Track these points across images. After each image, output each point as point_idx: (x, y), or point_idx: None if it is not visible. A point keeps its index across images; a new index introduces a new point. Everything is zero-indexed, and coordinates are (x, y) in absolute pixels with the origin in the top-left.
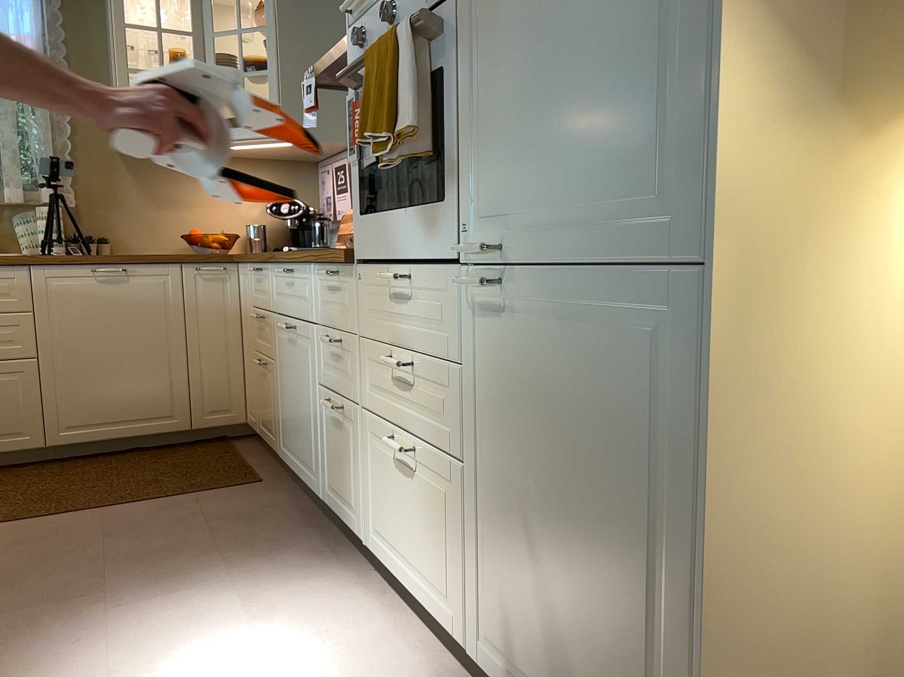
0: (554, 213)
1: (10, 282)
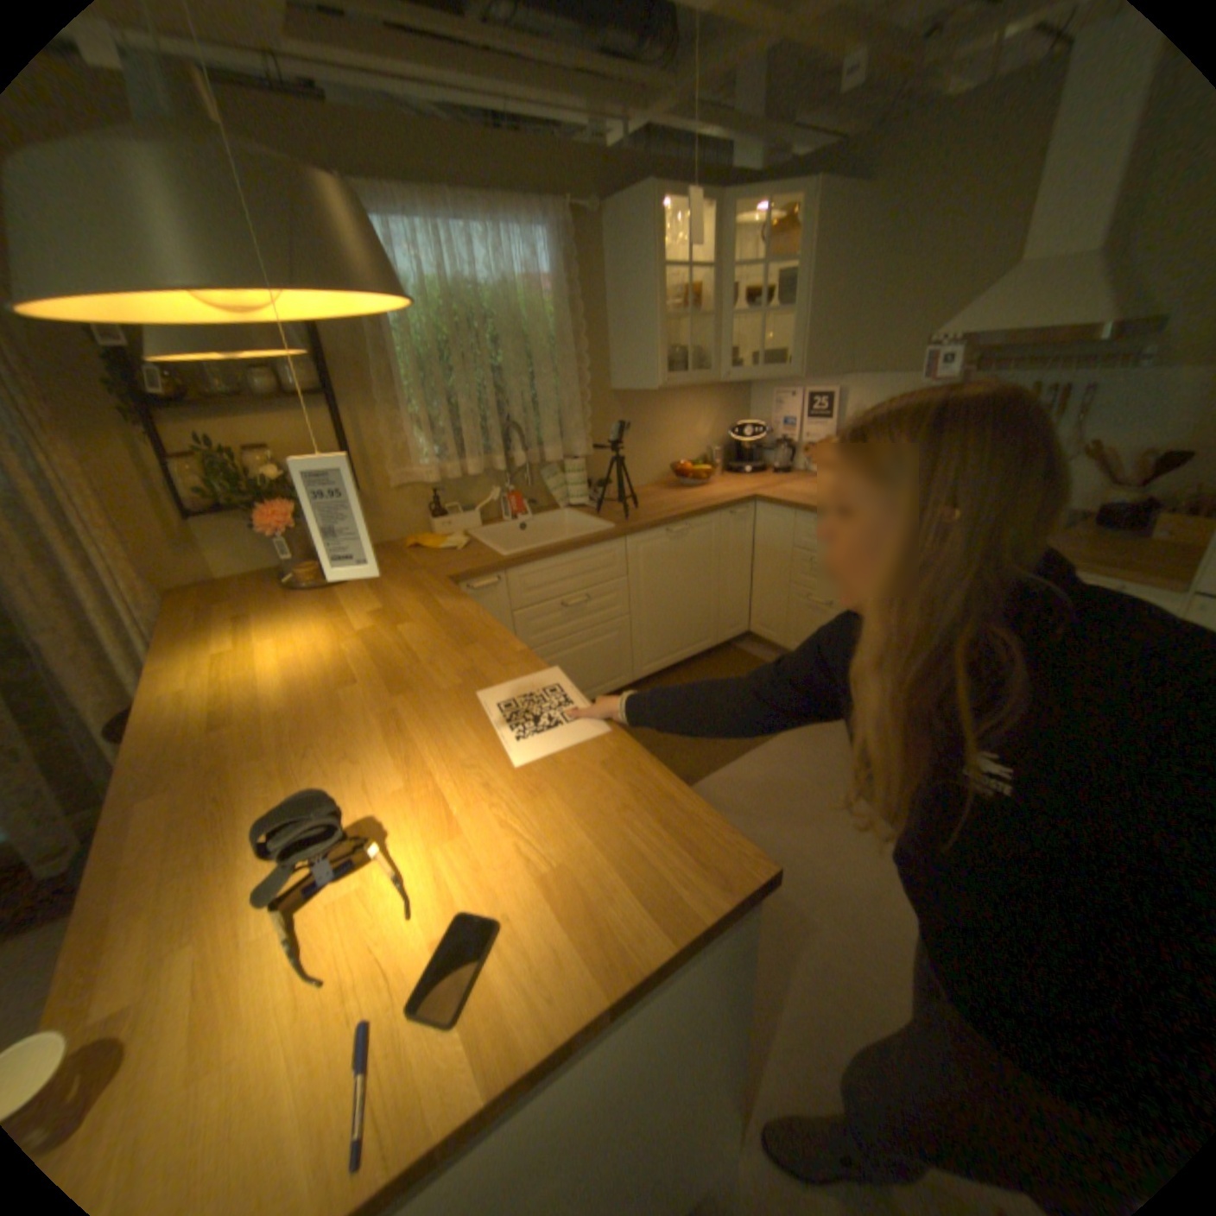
0: None
1: (612, 556)
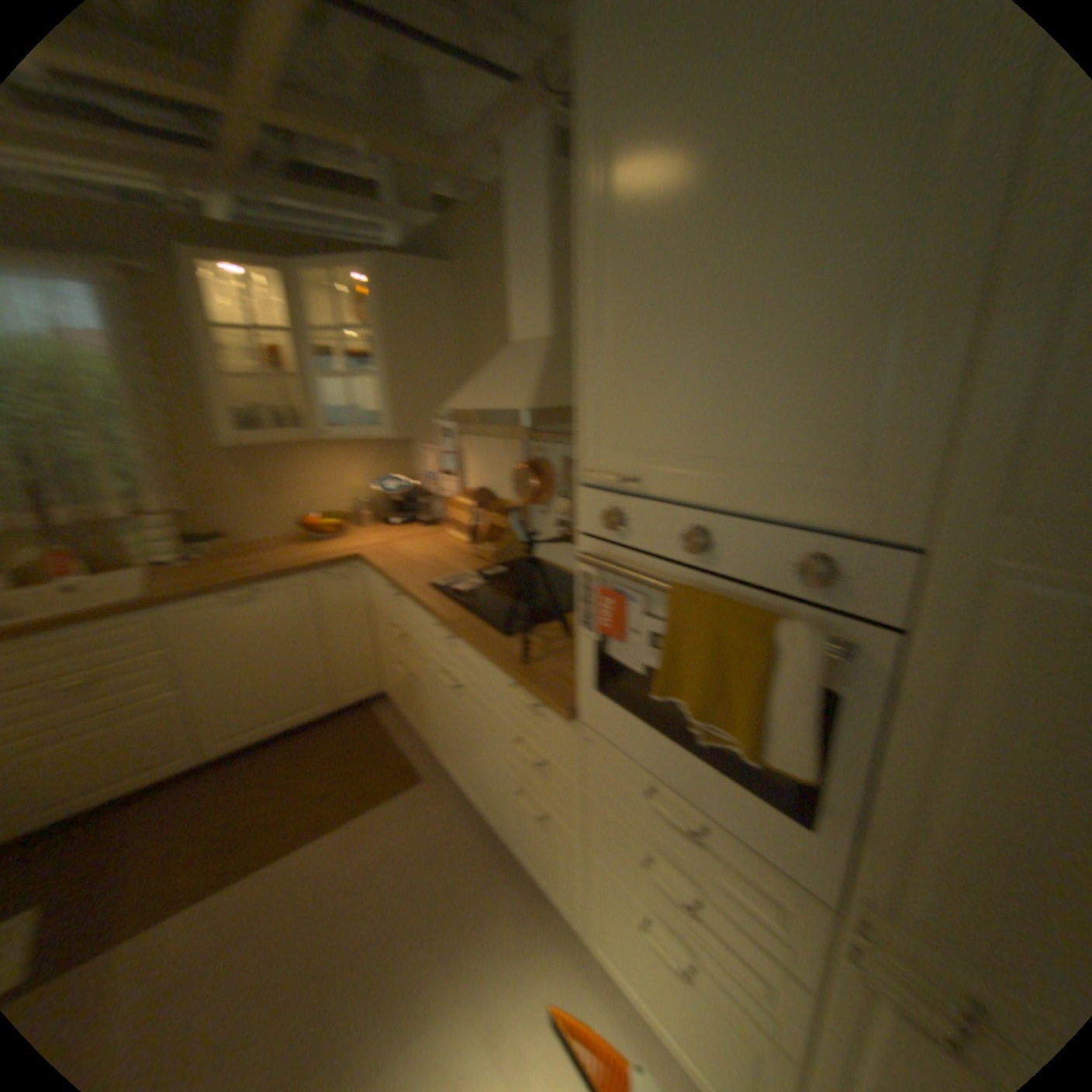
0: None
1: (121, 628)
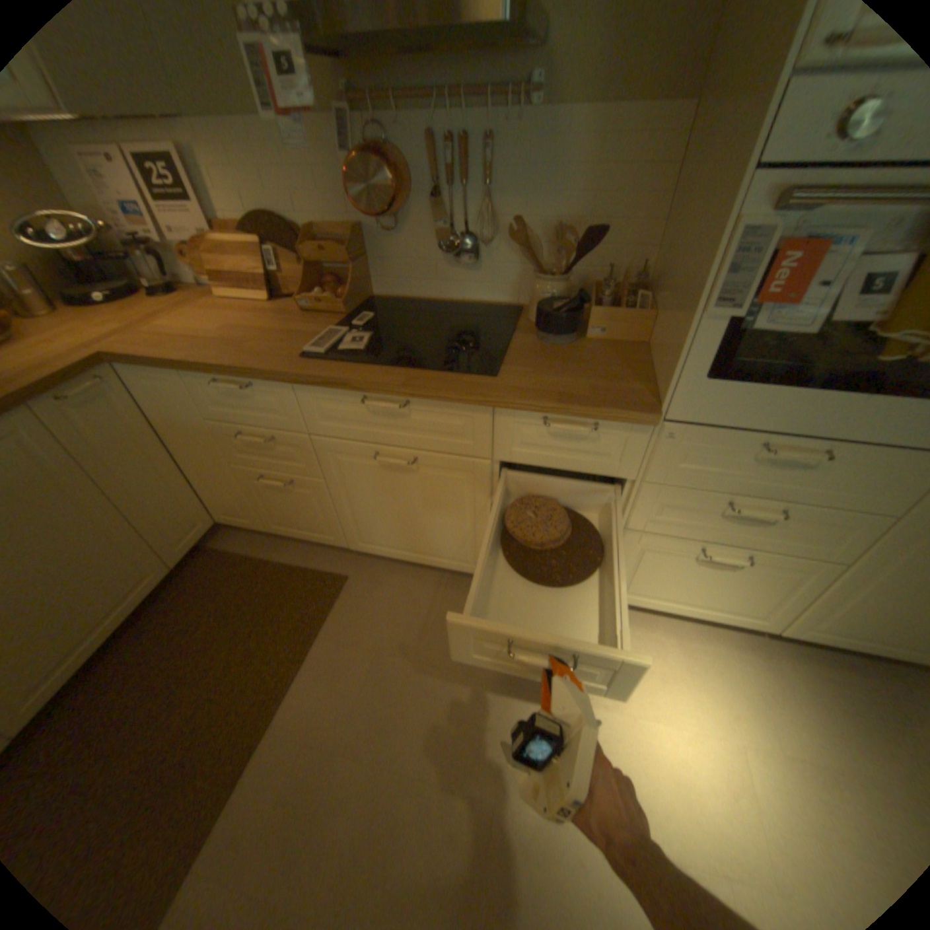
0: None
1: None
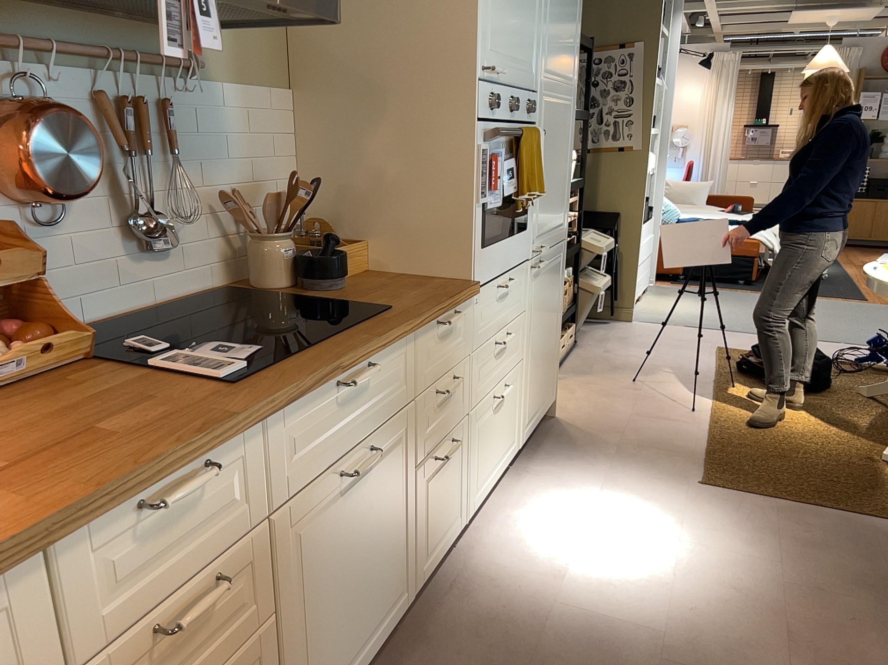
0: (550, 229)
1: None
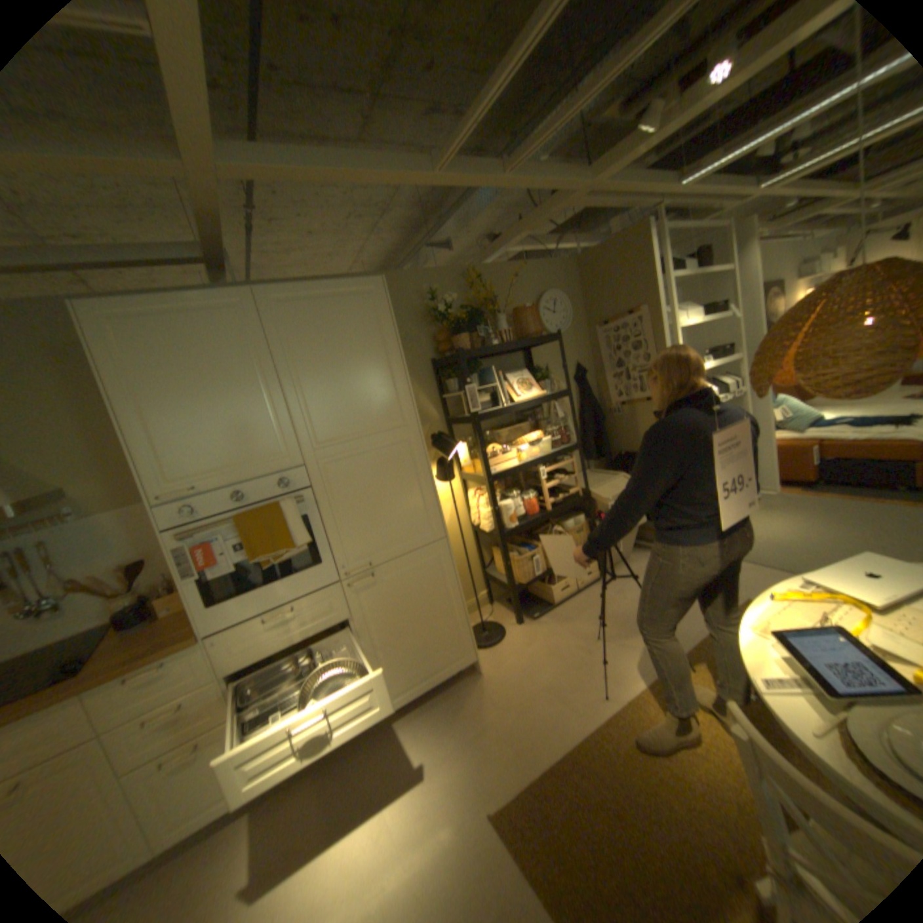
0: (388, 546)
1: None
